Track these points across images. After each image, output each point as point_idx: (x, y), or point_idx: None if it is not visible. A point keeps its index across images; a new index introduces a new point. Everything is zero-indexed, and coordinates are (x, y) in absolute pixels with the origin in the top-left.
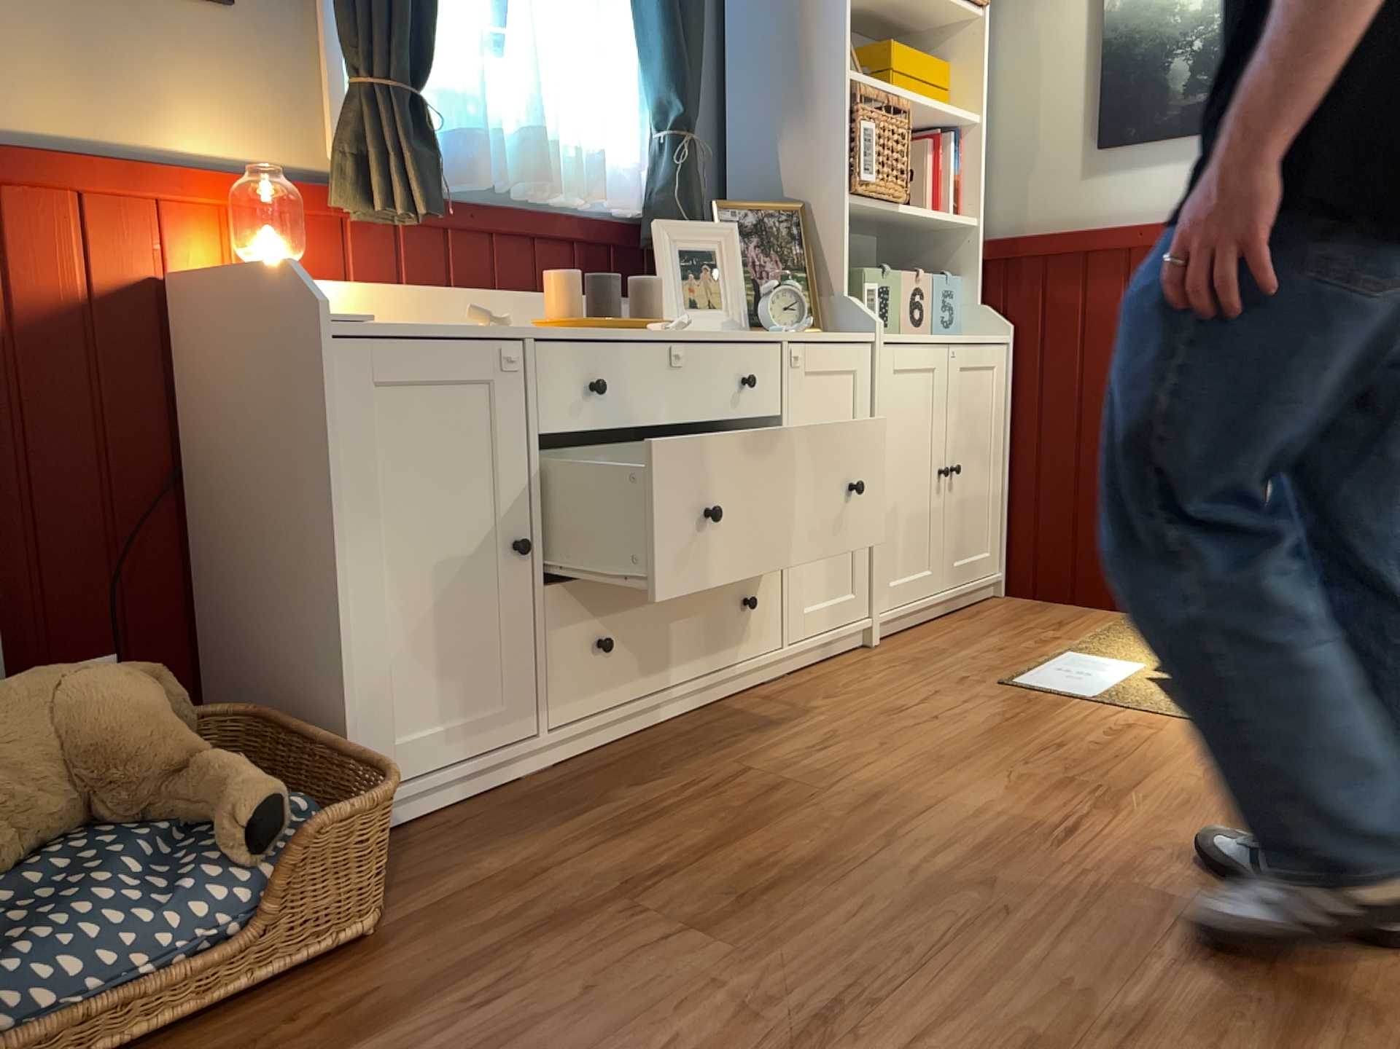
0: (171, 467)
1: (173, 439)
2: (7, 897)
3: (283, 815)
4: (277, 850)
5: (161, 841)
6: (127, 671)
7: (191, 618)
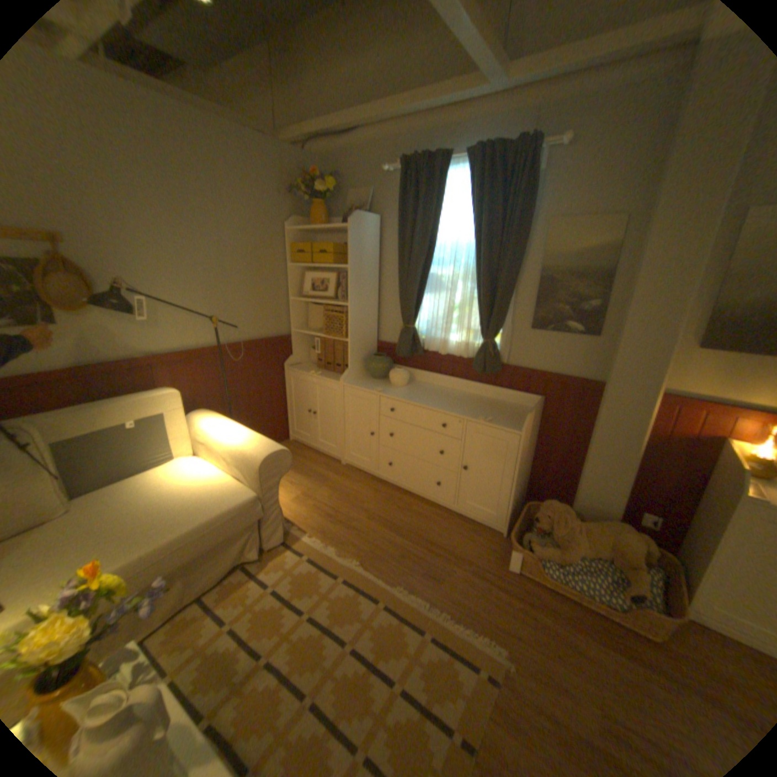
0: (702, 486)
1: (708, 479)
2: (587, 565)
3: (645, 602)
4: (641, 606)
5: (620, 580)
6: (640, 539)
7: (689, 524)
